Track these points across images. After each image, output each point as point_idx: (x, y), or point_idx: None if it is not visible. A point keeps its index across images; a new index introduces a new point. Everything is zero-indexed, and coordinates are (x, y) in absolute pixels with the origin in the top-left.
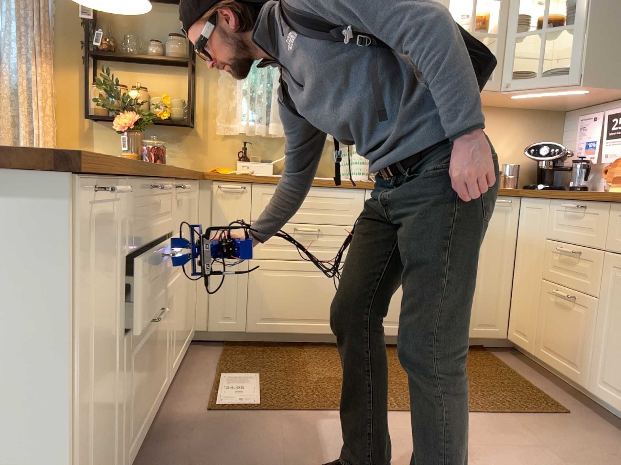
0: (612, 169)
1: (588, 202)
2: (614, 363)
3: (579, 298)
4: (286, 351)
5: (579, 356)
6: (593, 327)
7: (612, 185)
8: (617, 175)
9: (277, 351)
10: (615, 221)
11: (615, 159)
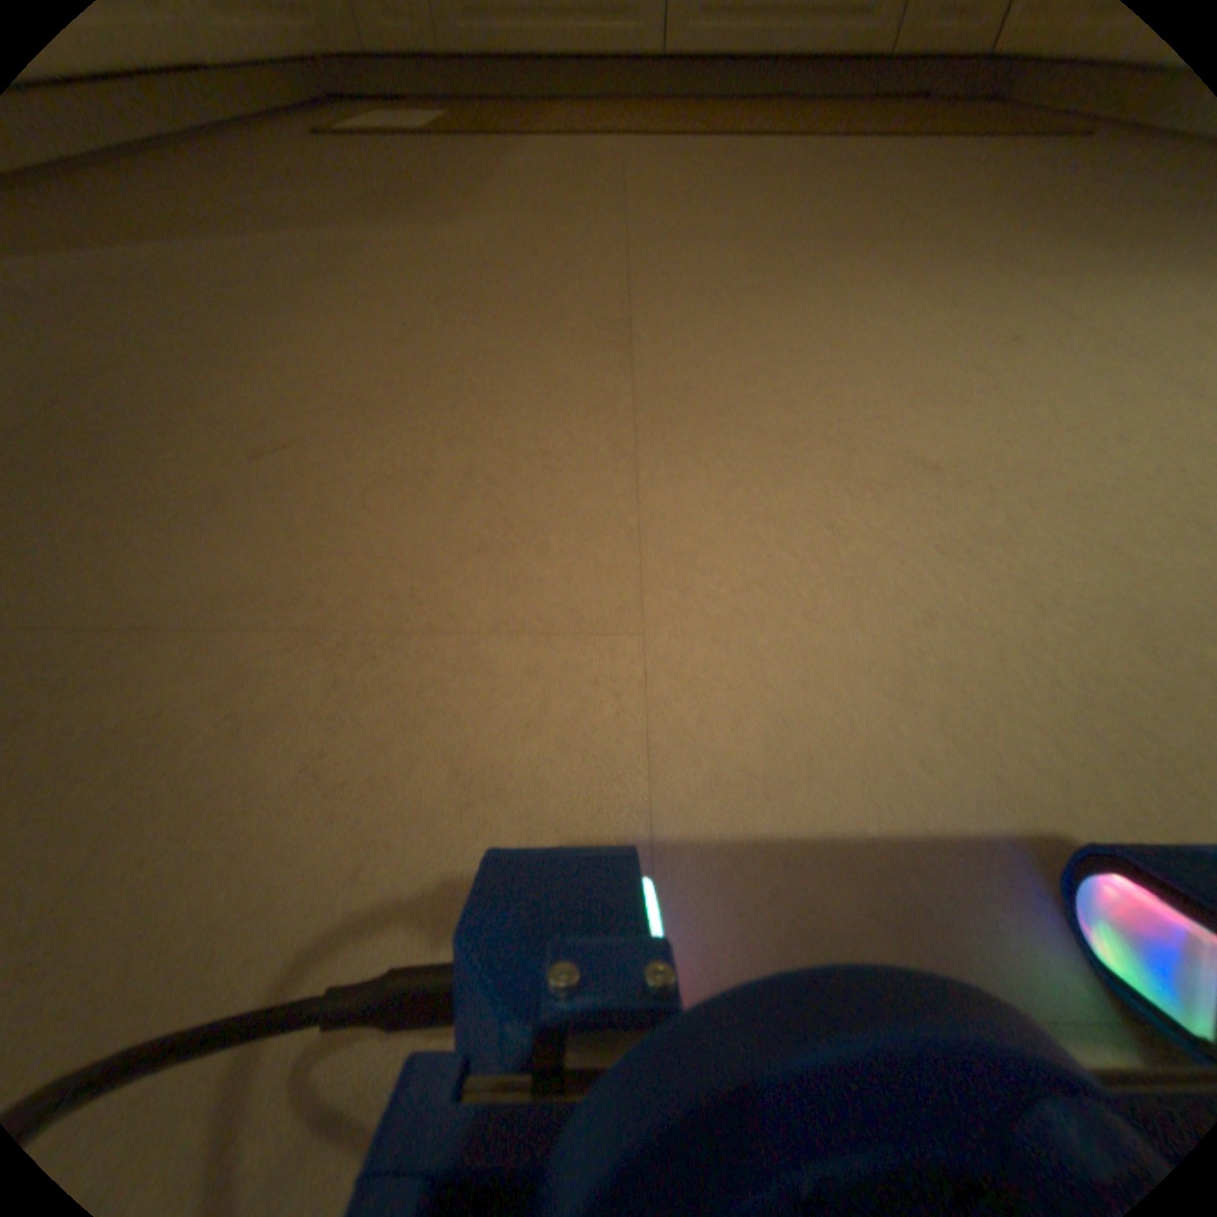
0: None
1: None
2: None
3: None
4: (521, 99)
5: None
6: None
7: None
8: None
9: (502, 99)
10: None
11: None
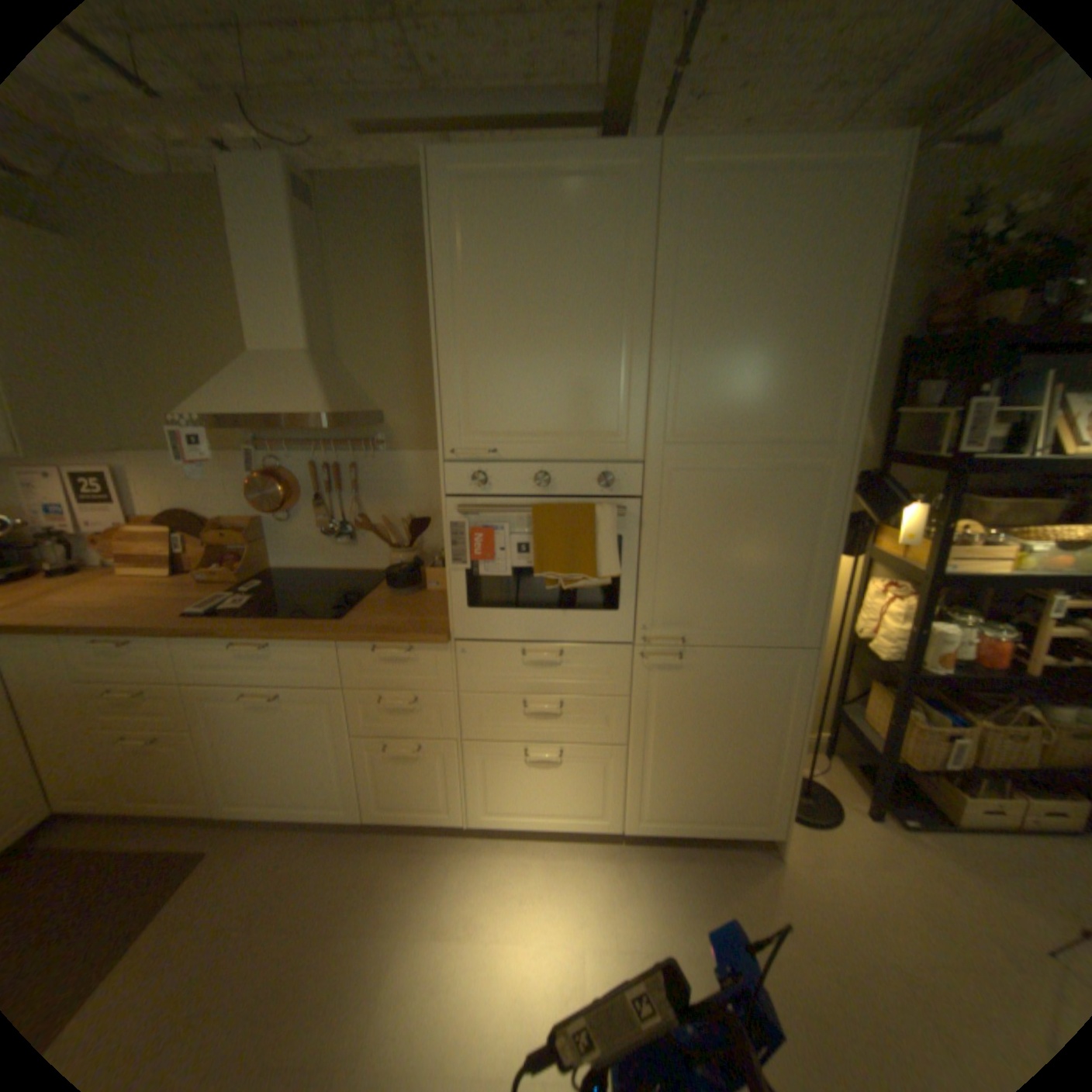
0: (104, 542)
1: (130, 639)
2: (232, 783)
3: (160, 737)
4: None
5: (185, 792)
6: (192, 760)
7: (115, 566)
8: (118, 553)
9: None
10: (179, 654)
11: (102, 529)
